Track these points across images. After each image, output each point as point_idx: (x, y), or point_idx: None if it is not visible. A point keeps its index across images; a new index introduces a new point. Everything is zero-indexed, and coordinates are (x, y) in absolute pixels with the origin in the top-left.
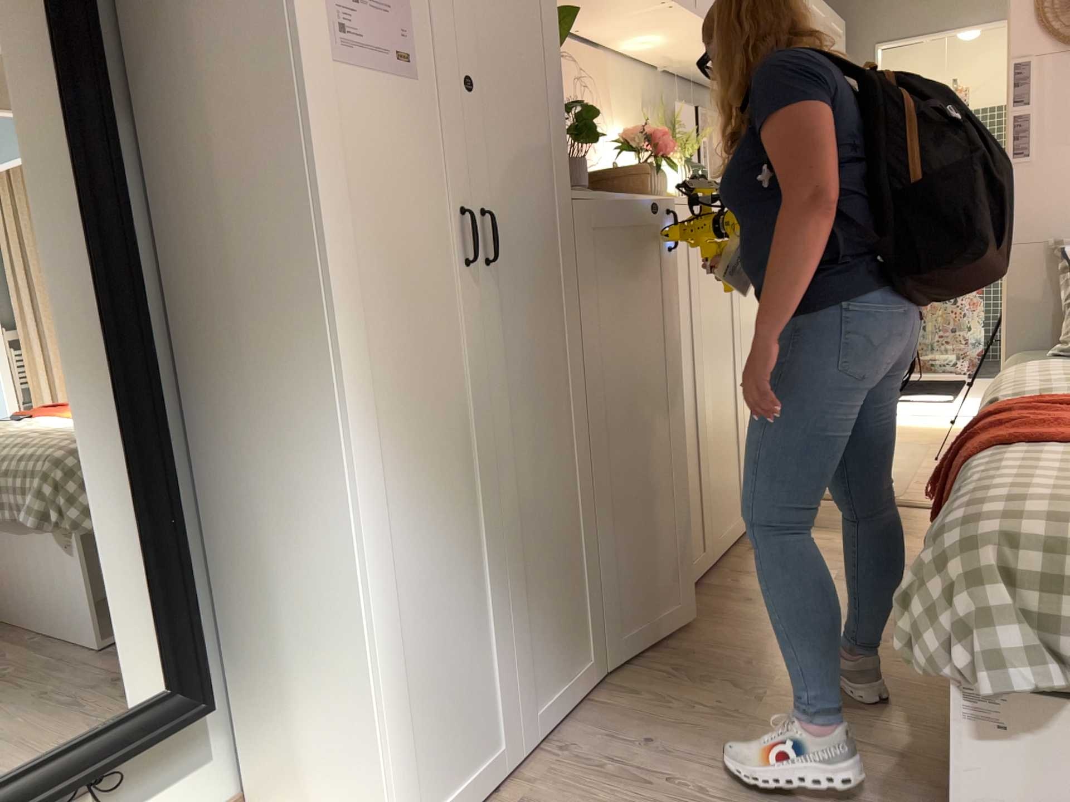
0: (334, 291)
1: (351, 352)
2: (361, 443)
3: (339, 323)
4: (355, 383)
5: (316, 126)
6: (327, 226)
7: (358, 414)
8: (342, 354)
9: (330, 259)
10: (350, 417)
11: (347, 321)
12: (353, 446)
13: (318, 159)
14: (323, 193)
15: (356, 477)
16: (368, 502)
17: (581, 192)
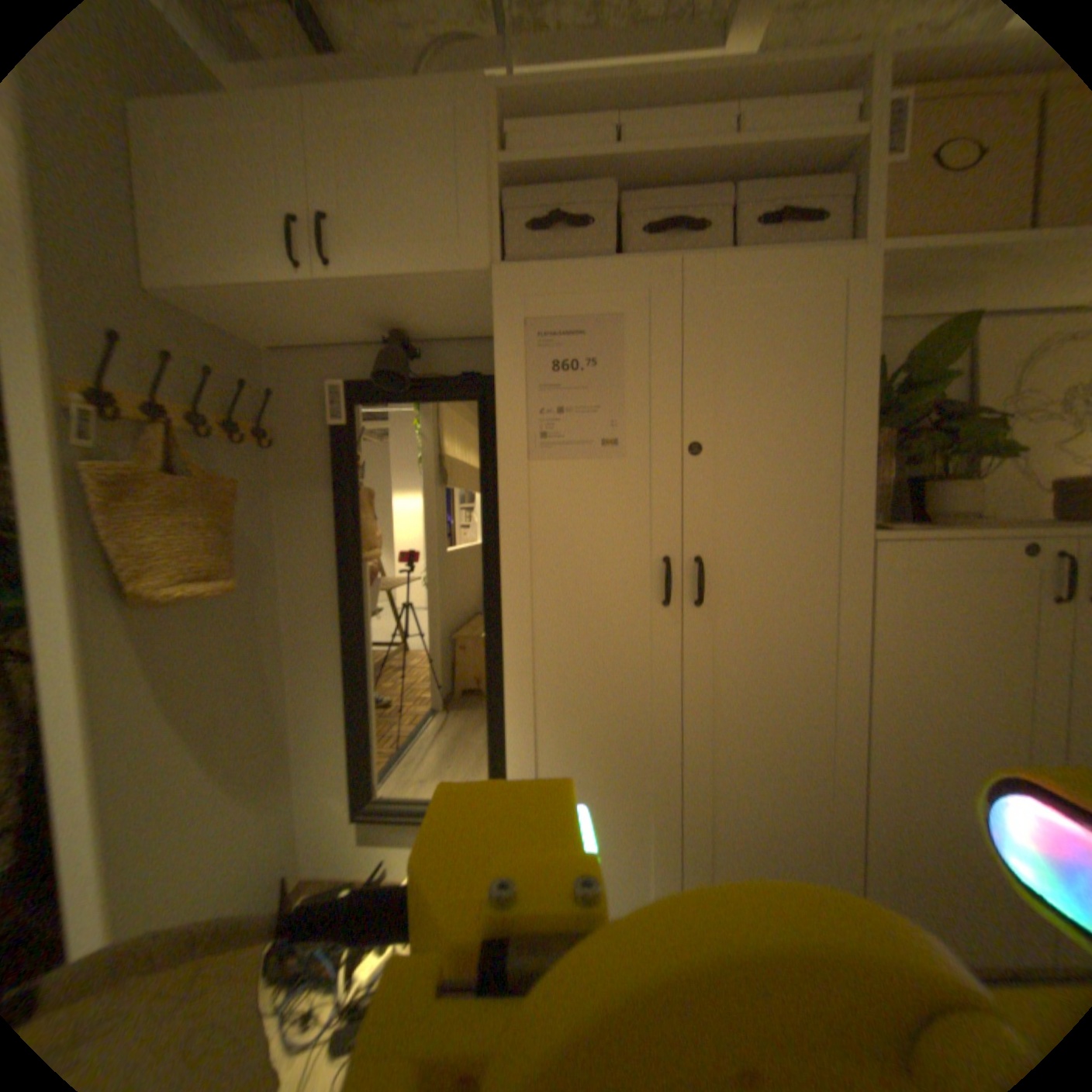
0: (505, 619)
1: (516, 662)
2: (517, 725)
3: (506, 640)
4: (516, 683)
5: (502, 508)
6: (504, 575)
7: (517, 704)
8: (506, 662)
9: (504, 597)
10: (508, 705)
11: (515, 640)
12: (508, 726)
13: (502, 530)
14: (503, 552)
15: (509, 747)
16: (519, 767)
17: (917, 529)
